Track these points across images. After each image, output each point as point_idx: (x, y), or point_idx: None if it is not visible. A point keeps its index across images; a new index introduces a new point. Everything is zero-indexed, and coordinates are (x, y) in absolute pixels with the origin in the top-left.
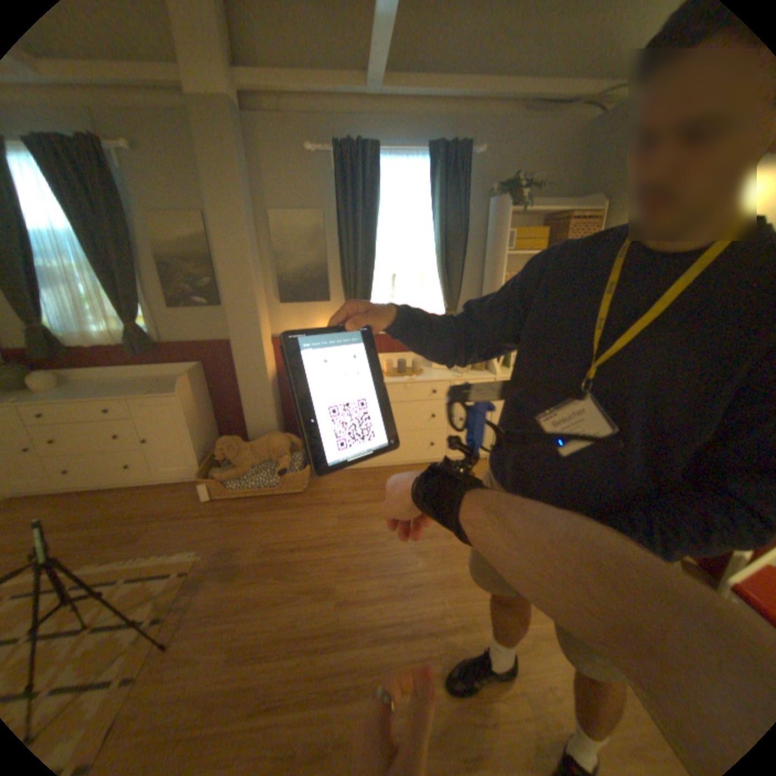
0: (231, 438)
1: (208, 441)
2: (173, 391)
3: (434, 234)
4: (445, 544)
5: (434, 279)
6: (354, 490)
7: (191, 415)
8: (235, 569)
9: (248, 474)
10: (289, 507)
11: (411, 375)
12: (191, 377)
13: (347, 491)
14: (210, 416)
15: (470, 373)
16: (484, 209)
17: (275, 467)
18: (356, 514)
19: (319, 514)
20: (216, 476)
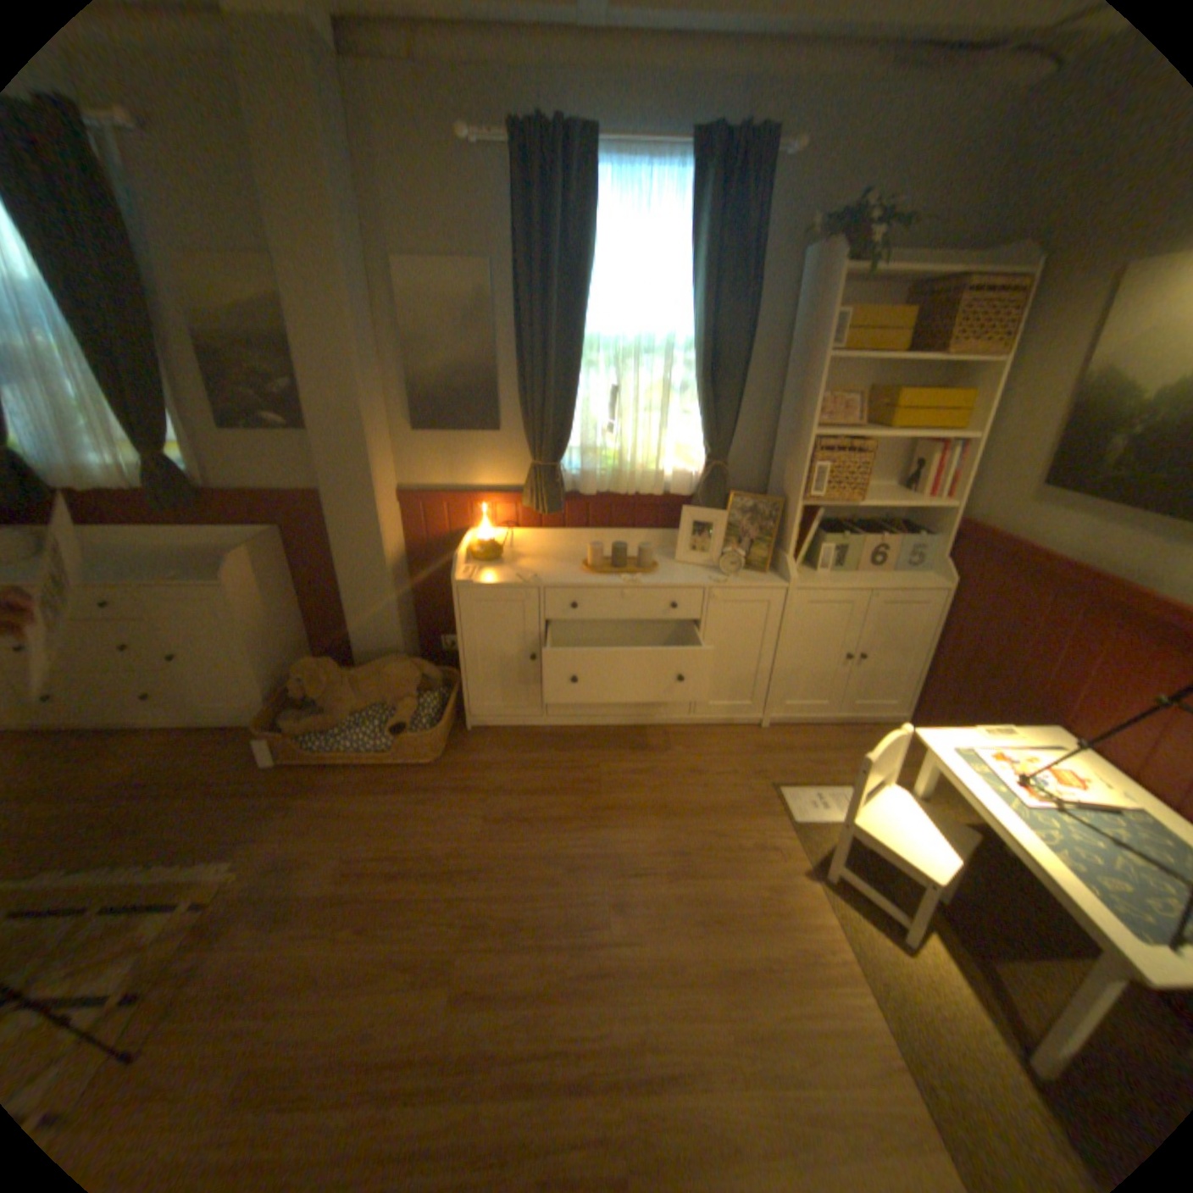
0: (319, 663)
1: (287, 660)
2: (218, 577)
3: (696, 313)
4: (666, 893)
5: (690, 399)
6: (521, 768)
7: (253, 619)
8: (289, 904)
9: (343, 726)
10: (406, 792)
11: (636, 573)
12: (256, 552)
13: (509, 769)
14: (295, 619)
15: (744, 576)
16: (795, 267)
17: (390, 717)
18: (518, 815)
19: (453, 809)
20: (287, 728)
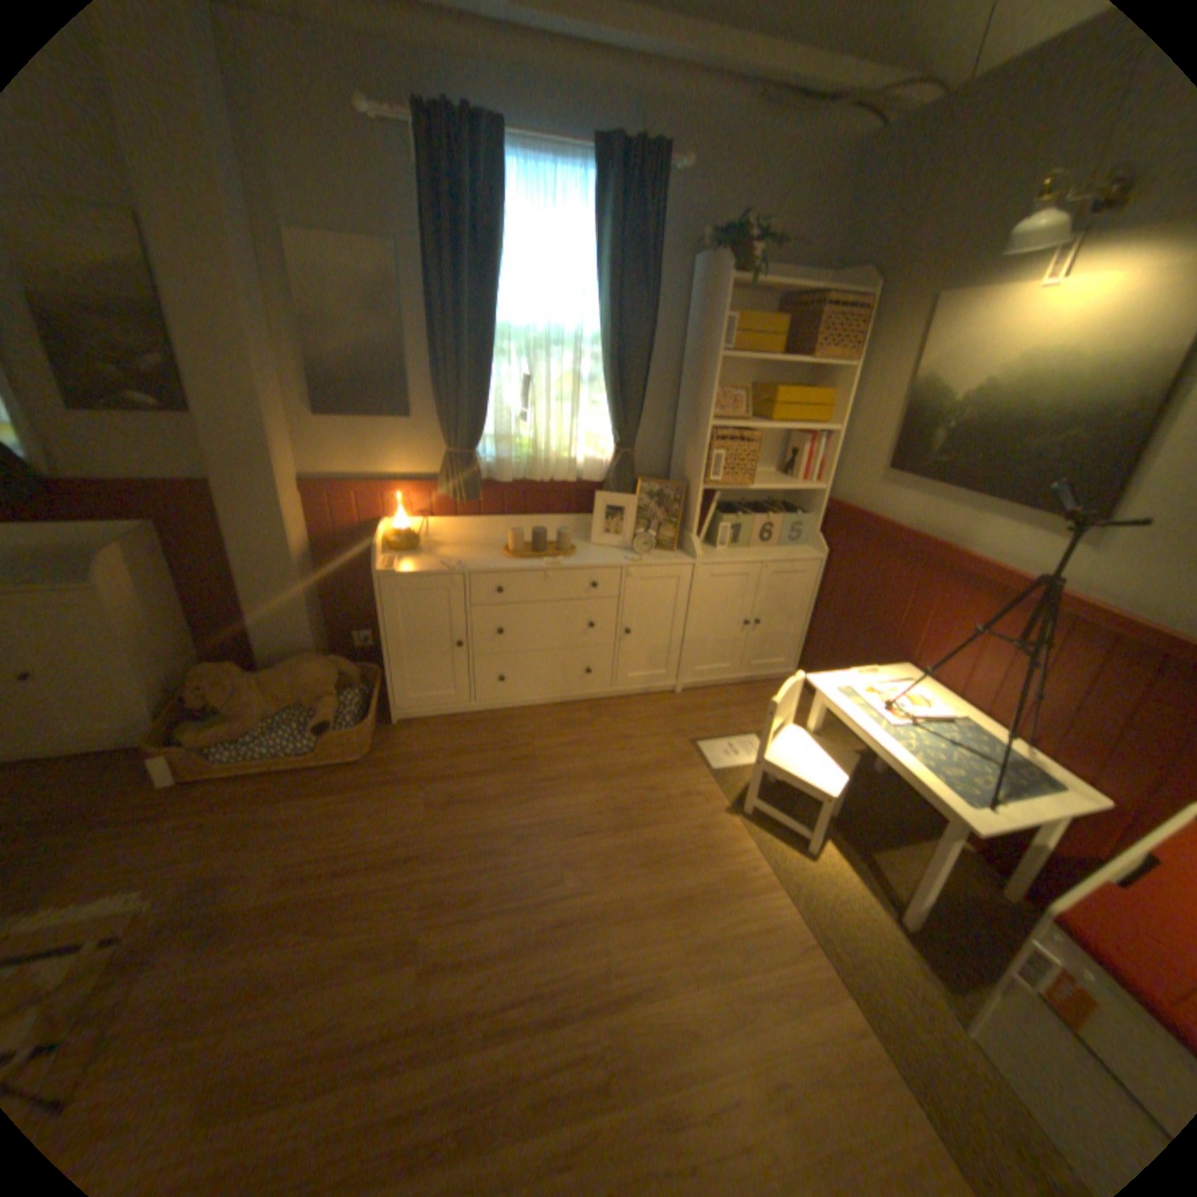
0: (219, 667)
1: (173, 670)
2: (86, 579)
3: (600, 309)
4: (610, 845)
5: (598, 390)
6: (454, 753)
7: (132, 625)
8: (223, 919)
9: (254, 733)
10: (336, 791)
11: (557, 556)
12: (129, 550)
13: (442, 755)
14: (178, 623)
15: (655, 555)
16: (685, 273)
17: (308, 718)
18: (459, 798)
19: (390, 801)
20: (188, 740)
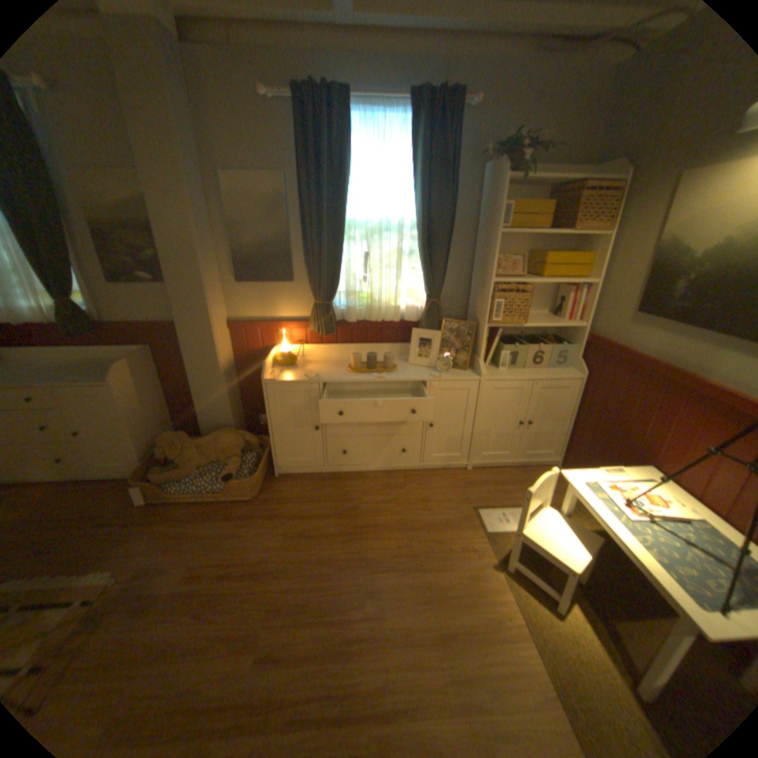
0: (175, 435)
1: (156, 434)
2: (106, 380)
3: (416, 205)
4: (402, 583)
5: (415, 260)
6: (309, 501)
7: (131, 407)
8: (150, 599)
9: (191, 477)
10: (233, 519)
11: (382, 372)
12: (133, 363)
13: (302, 502)
14: (161, 406)
15: (452, 373)
16: (479, 176)
17: (222, 470)
18: (306, 533)
19: (263, 530)
20: (153, 479)
